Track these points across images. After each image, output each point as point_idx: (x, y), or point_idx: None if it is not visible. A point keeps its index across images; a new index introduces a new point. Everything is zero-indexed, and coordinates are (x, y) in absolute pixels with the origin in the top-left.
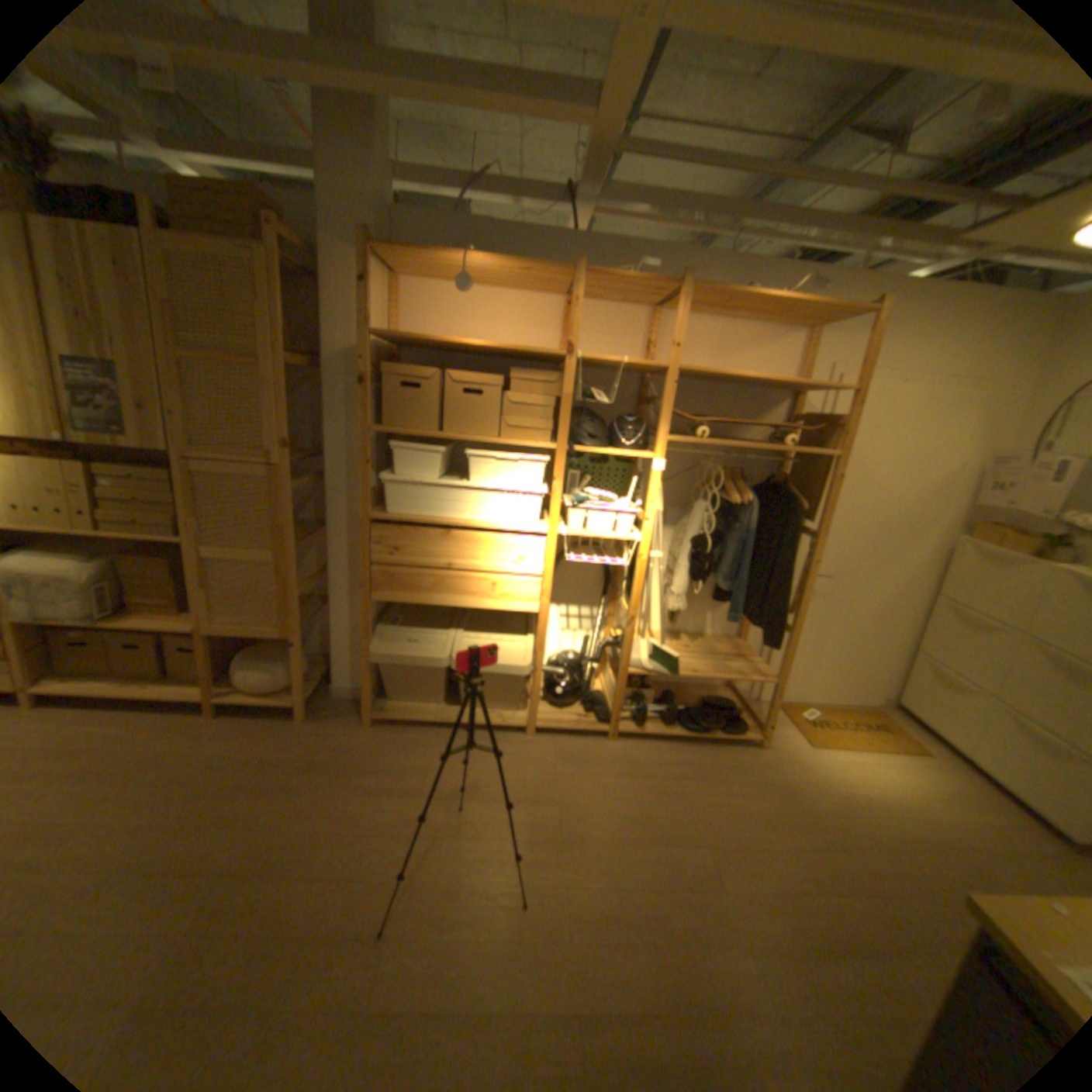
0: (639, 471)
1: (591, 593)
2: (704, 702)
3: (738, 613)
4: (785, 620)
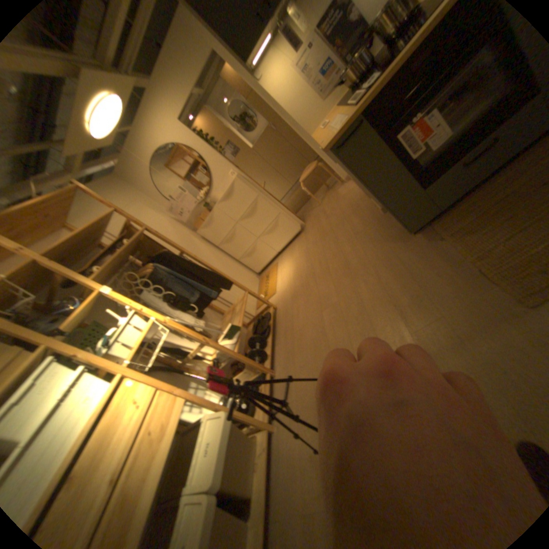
0: (100, 325)
1: (177, 382)
2: (253, 331)
3: (211, 289)
4: (218, 274)
